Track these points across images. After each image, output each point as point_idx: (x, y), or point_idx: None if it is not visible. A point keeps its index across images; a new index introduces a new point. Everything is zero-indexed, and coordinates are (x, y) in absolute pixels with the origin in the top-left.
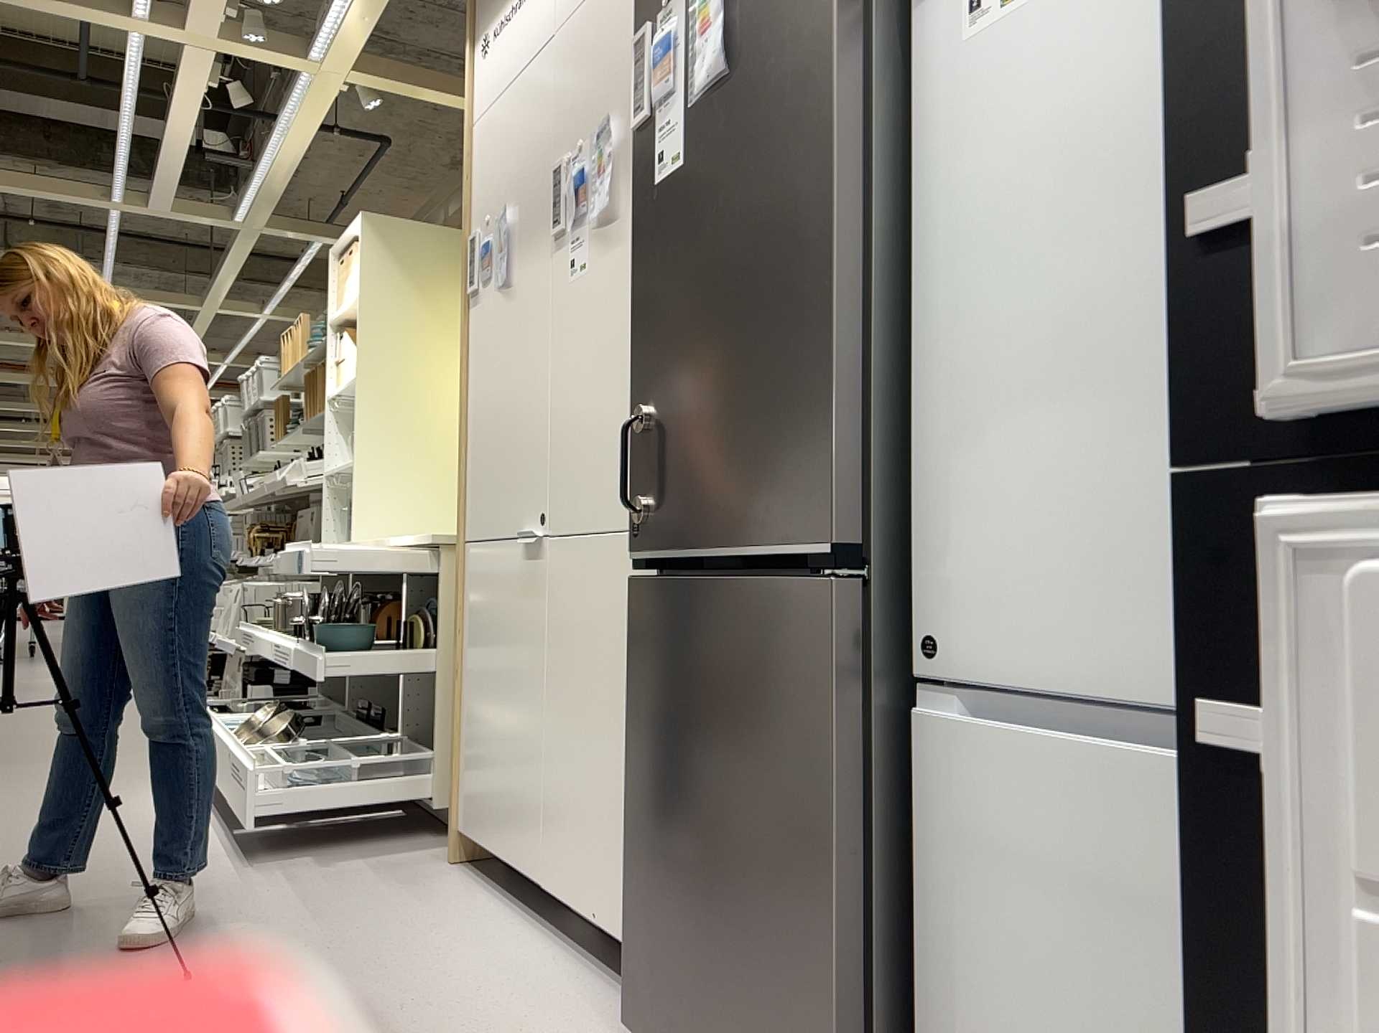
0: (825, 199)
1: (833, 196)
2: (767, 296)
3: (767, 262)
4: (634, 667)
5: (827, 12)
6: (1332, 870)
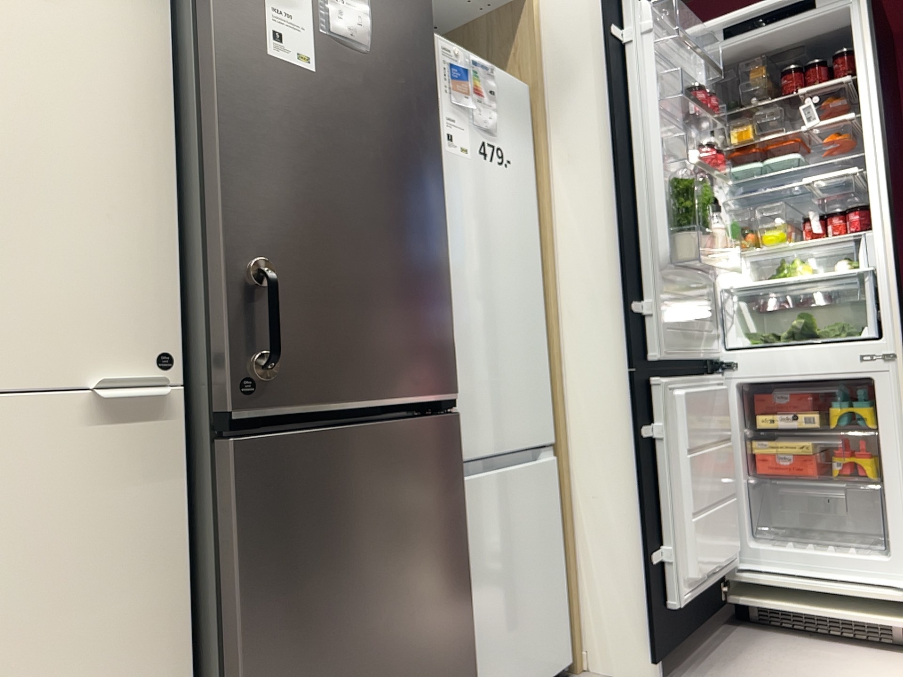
0: (438, 194)
1: (442, 196)
2: (406, 230)
3: (404, 207)
4: (248, 532)
5: (433, 89)
6: (669, 449)
